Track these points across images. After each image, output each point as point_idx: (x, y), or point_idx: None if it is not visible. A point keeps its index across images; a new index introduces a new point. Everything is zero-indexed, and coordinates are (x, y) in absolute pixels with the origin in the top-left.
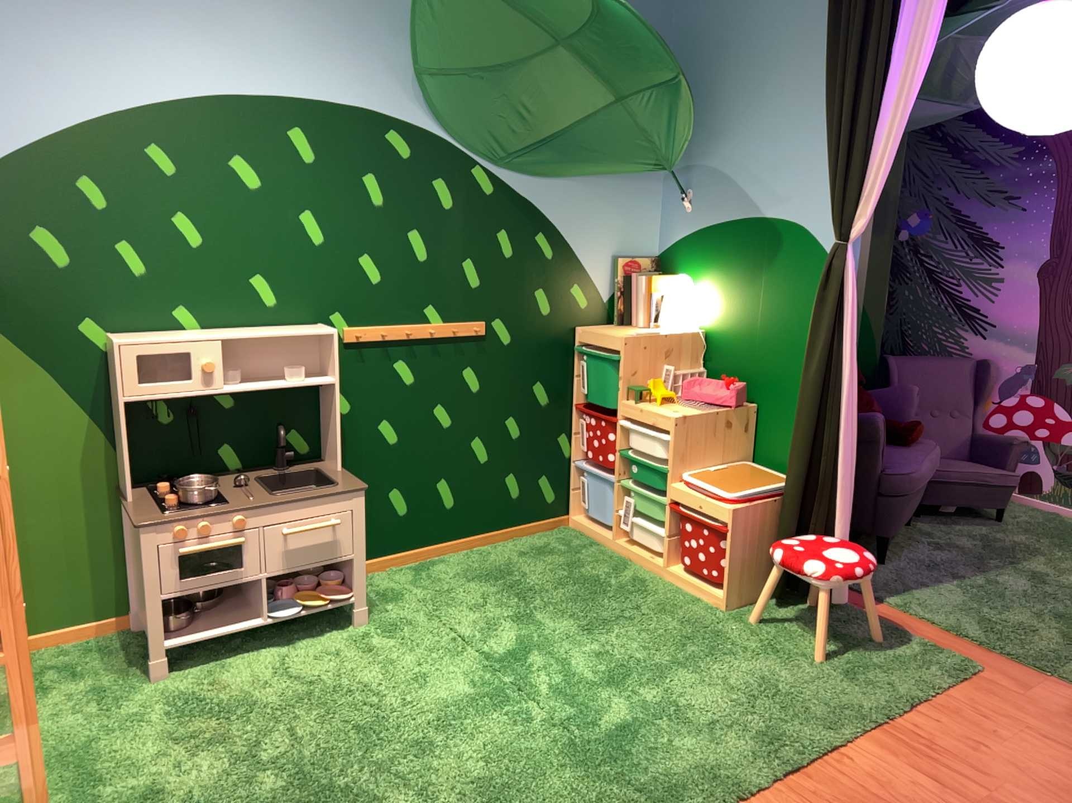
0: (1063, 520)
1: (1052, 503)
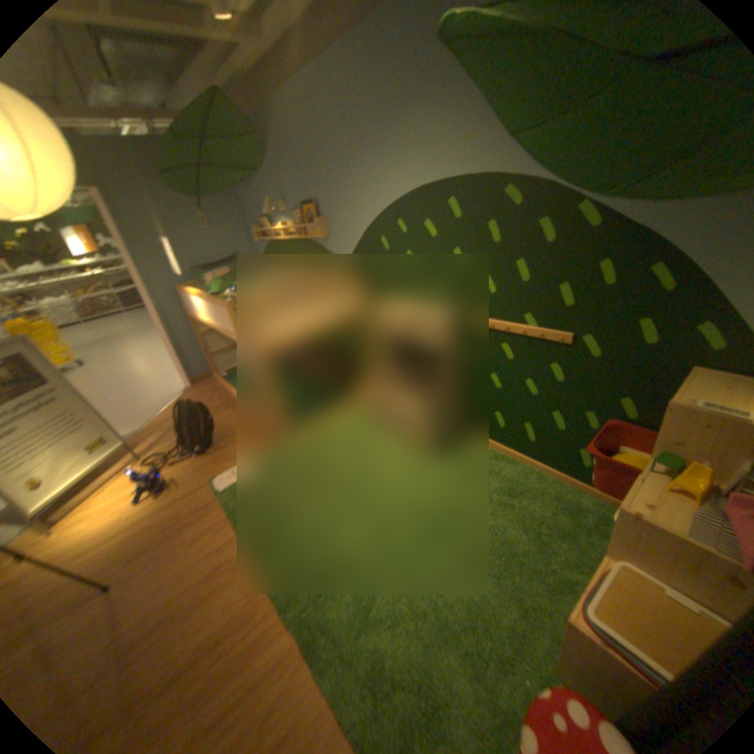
0: None
1: None
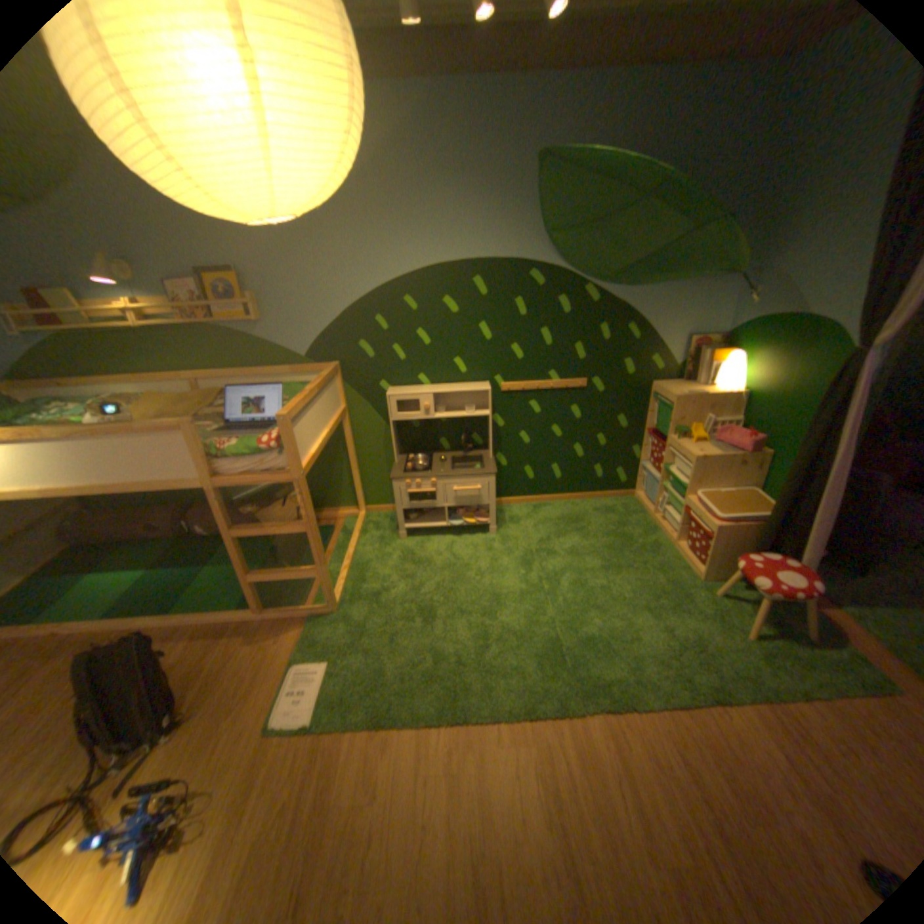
0: None
1: None
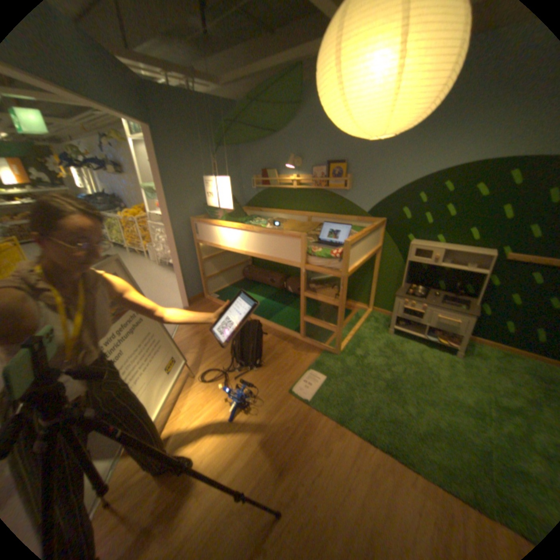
0: None
1: None
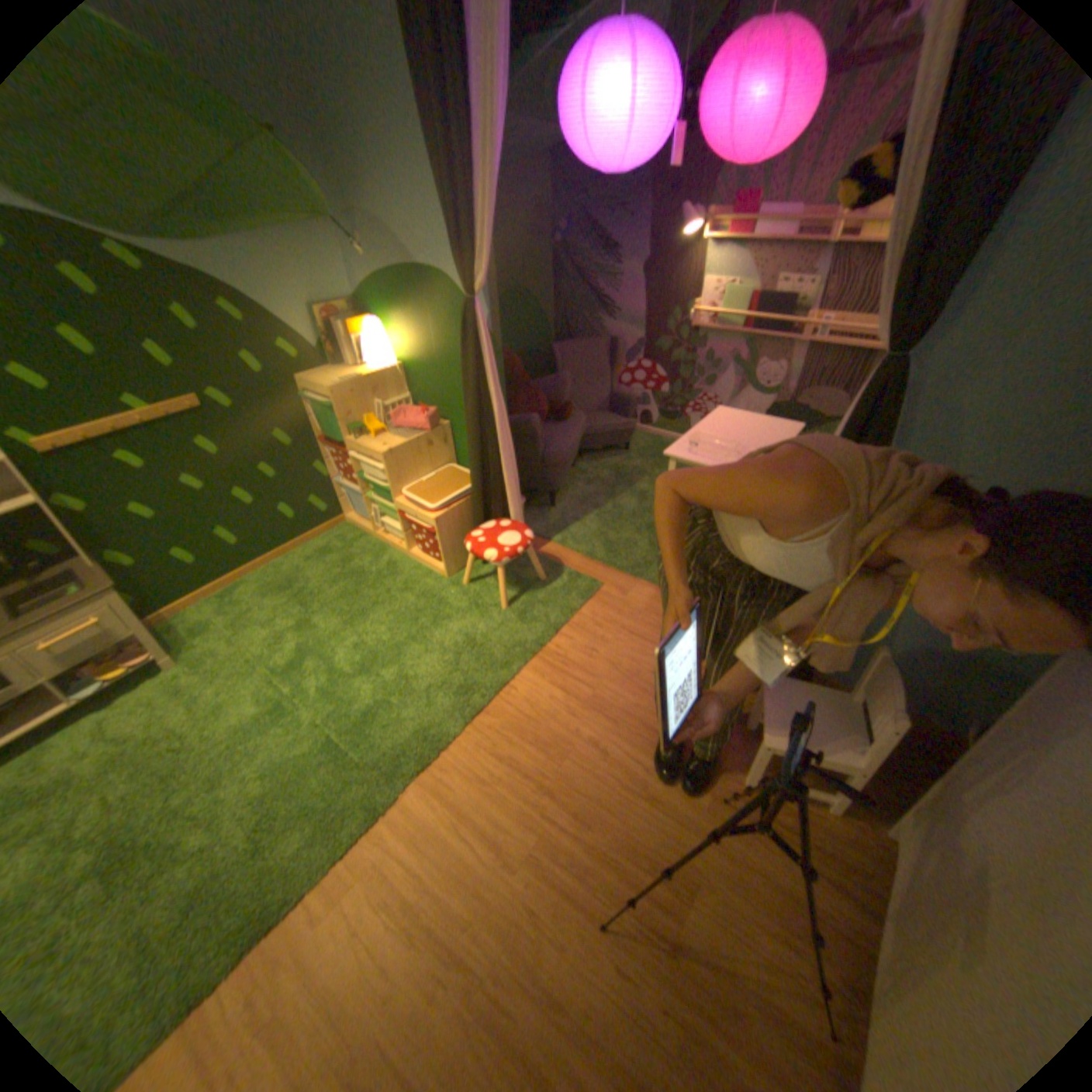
0: (663, 443)
1: (658, 430)
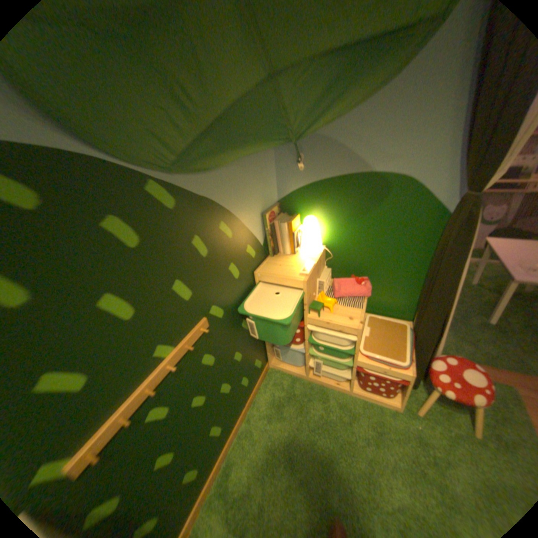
0: None
1: None
